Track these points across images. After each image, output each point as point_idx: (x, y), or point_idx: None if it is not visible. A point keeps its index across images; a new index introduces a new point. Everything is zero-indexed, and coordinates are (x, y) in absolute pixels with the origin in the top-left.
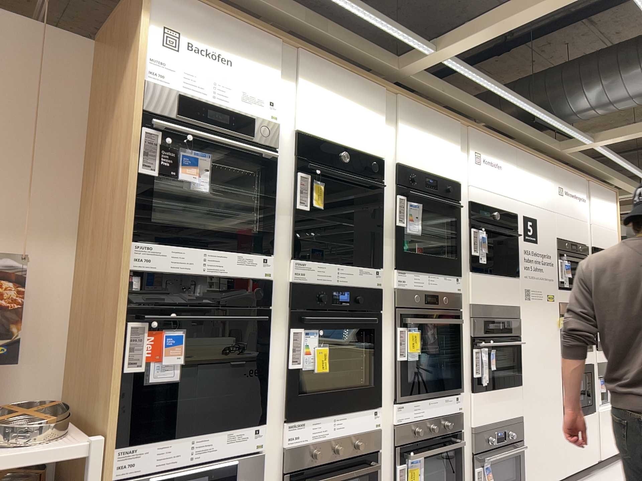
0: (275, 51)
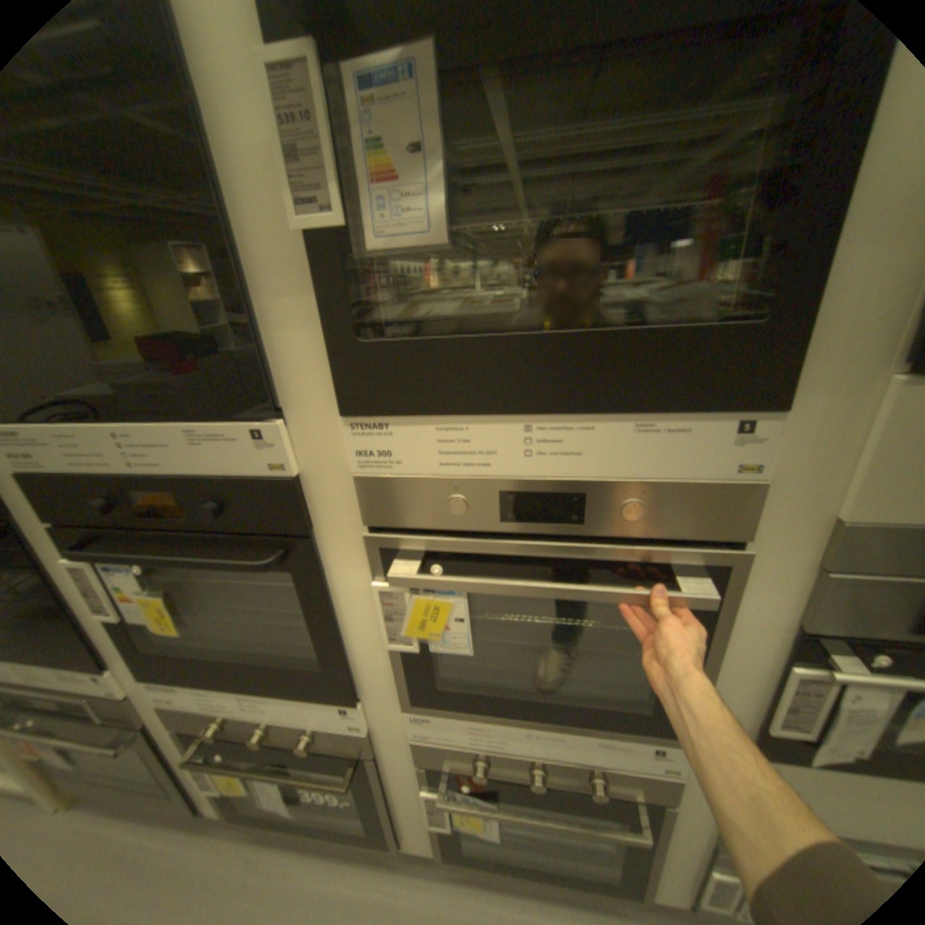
0: None
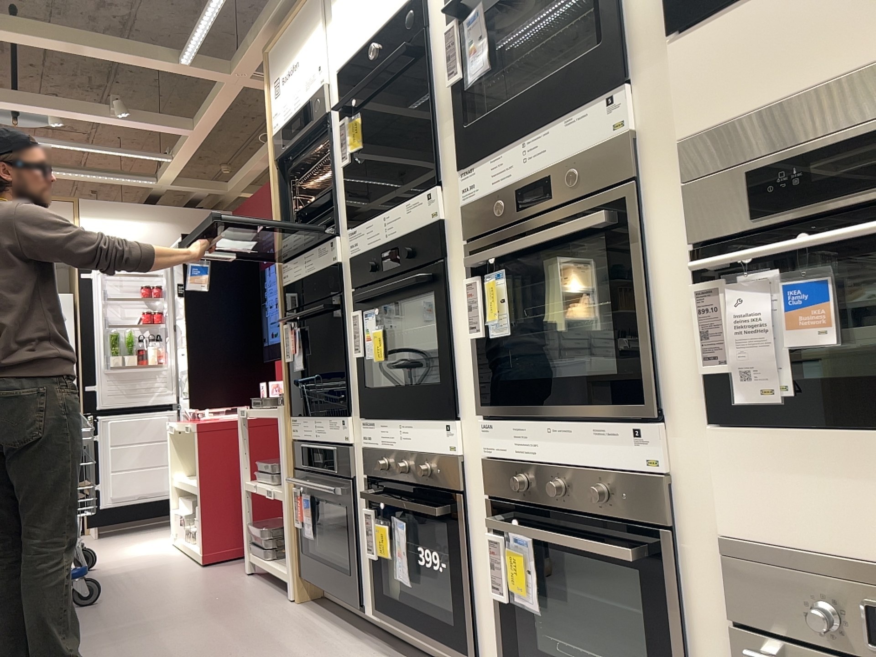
0: (313, 3)
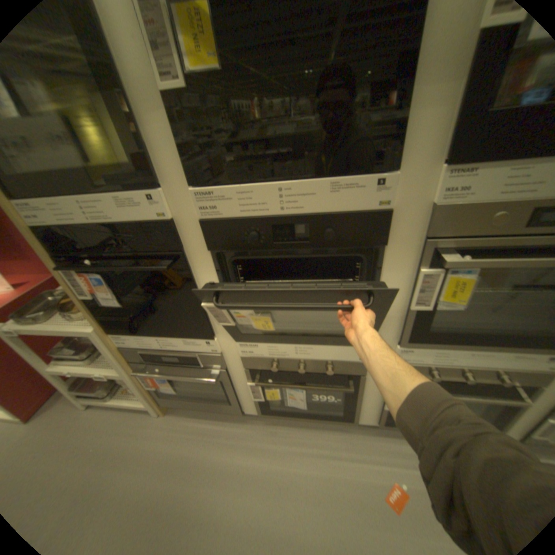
0: None
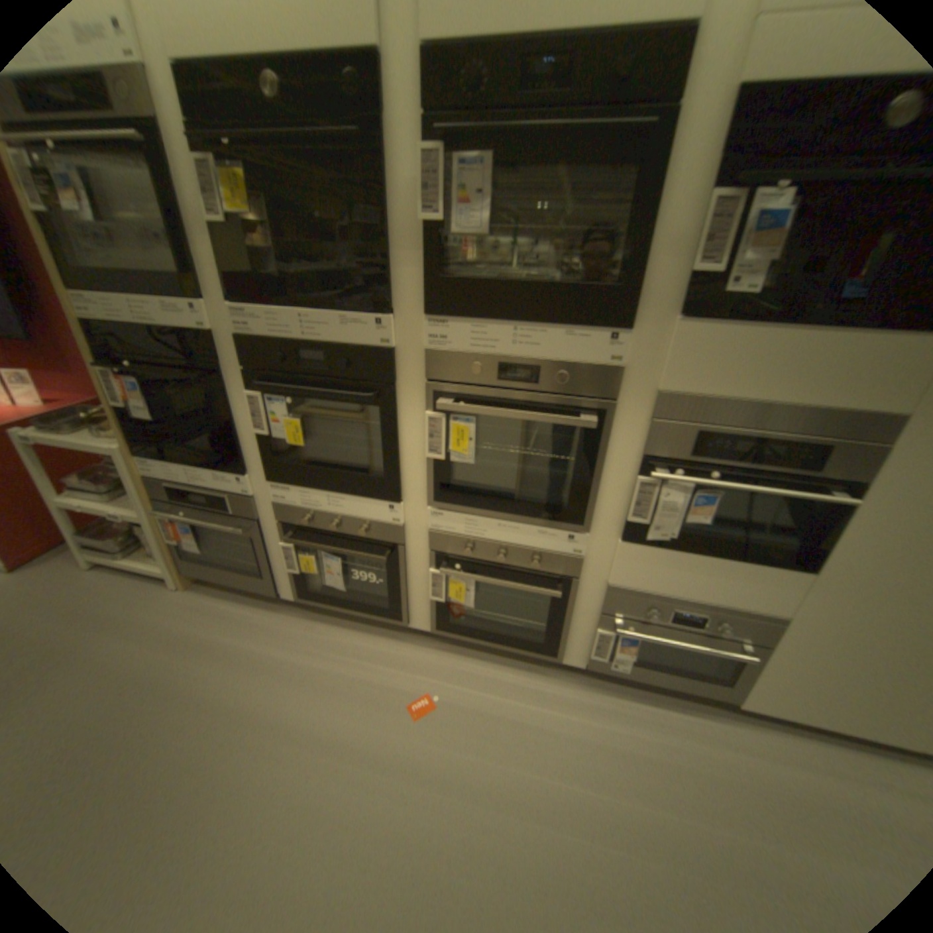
0: None
